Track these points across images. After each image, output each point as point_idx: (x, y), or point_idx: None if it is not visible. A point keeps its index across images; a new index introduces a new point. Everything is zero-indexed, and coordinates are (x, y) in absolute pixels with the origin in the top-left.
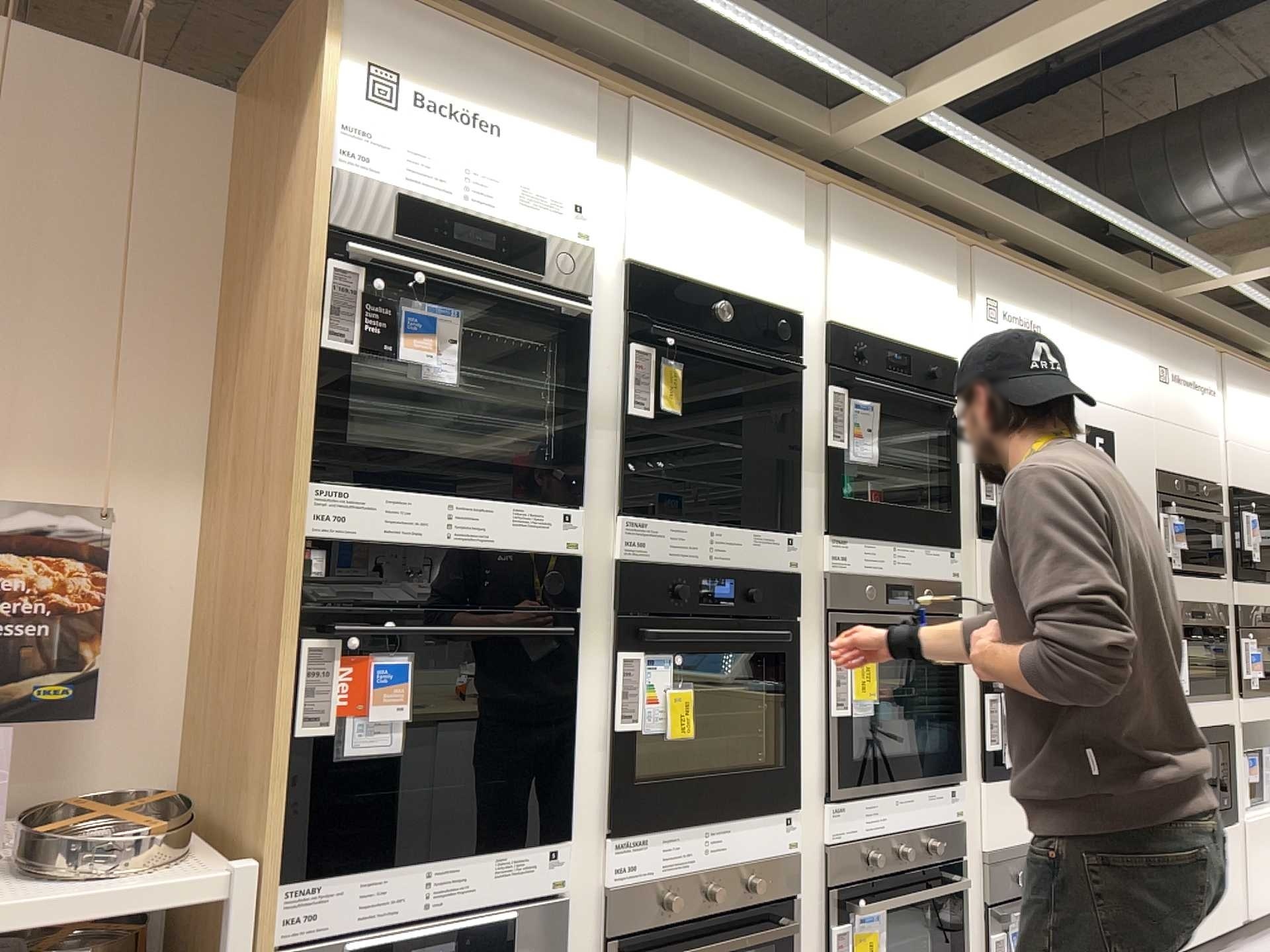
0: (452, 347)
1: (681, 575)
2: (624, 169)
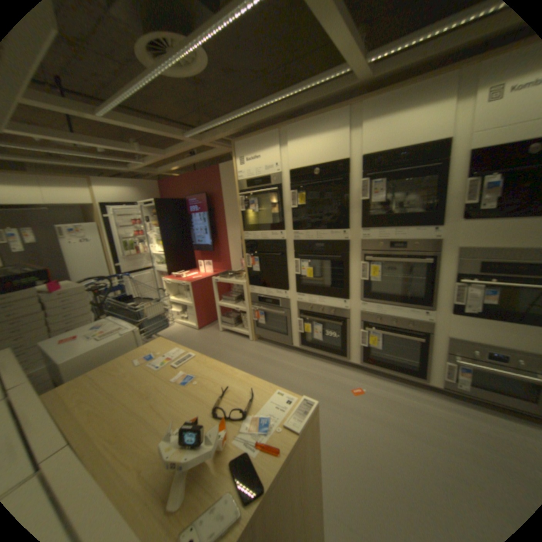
0: (253, 205)
1: (308, 245)
2: (285, 143)
